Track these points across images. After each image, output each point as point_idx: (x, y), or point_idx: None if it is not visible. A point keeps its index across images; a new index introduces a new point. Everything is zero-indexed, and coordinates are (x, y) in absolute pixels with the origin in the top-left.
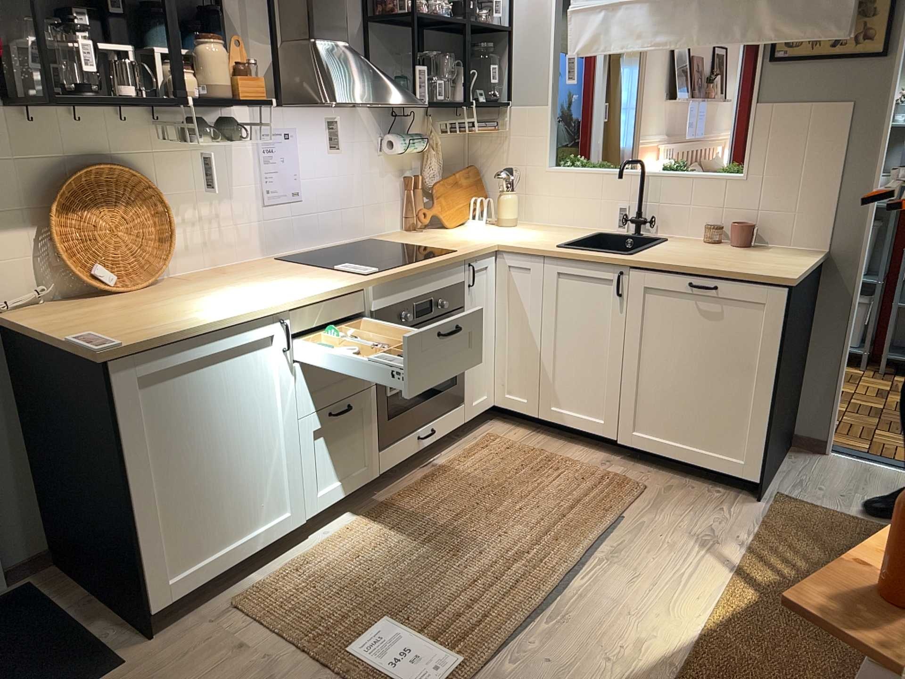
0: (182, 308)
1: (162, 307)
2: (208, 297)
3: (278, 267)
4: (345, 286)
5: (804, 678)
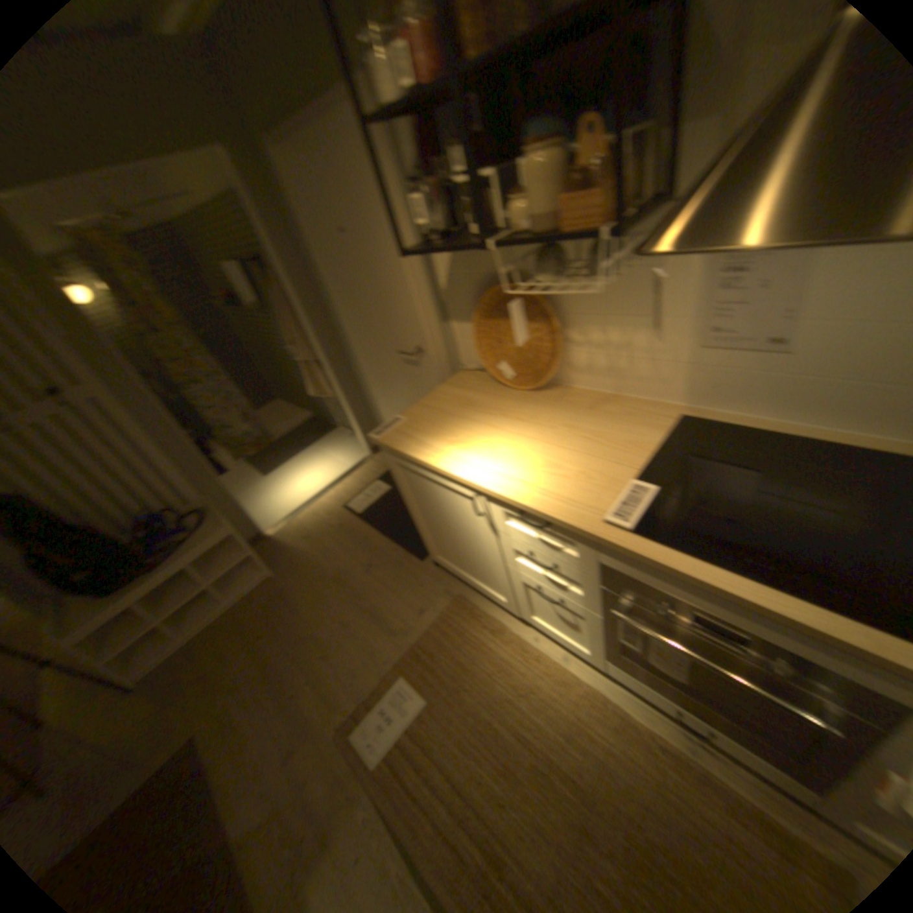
0: (459, 430)
1: (464, 420)
2: (493, 430)
3: (640, 429)
4: (543, 513)
5: None
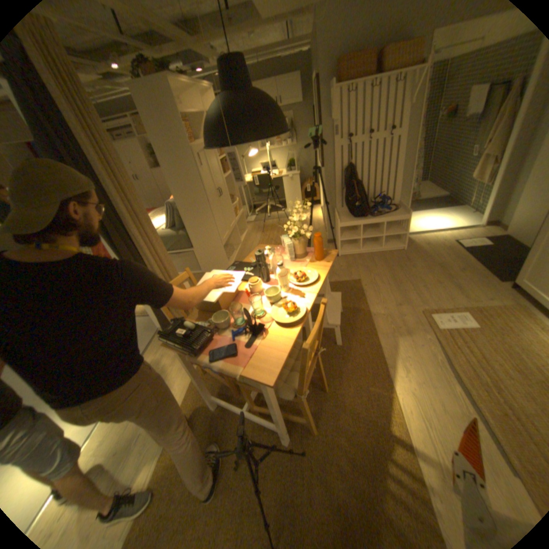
0: None
1: None
2: None
3: None
4: None
5: (353, 388)
